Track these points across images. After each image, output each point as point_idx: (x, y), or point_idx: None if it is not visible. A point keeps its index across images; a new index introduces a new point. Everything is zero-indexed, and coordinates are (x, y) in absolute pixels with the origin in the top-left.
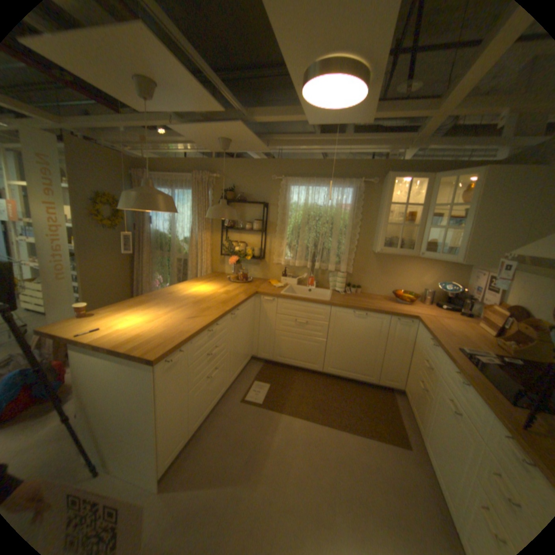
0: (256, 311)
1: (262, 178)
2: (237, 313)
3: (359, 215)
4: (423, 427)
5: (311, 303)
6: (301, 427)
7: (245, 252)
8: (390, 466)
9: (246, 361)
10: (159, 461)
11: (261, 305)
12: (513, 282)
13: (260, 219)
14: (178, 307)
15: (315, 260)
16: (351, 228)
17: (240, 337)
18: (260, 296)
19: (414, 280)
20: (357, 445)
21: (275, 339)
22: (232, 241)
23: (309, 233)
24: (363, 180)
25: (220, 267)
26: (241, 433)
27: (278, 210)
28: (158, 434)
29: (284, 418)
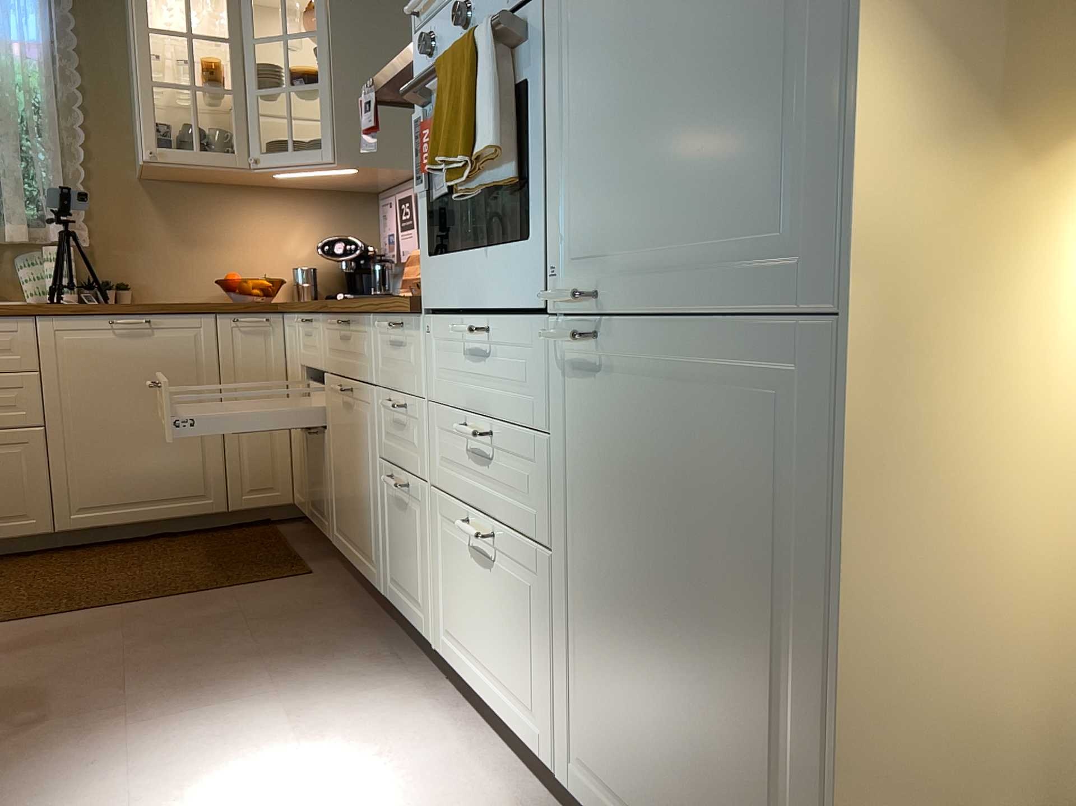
0: None
1: None
2: None
3: (73, 74)
4: (326, 516)
5: None
6: (0, 636)
7: None
8: (263, 603)
9: None
10: None
11: None
12: None
13: None
14: None
15: None
16: (57, 113)
17: None
18: None
19: (267, 251)
20: (180, 606)
21: None
22: None
23: None
24: None
25: None
26: None
27: None
28: None
29: None
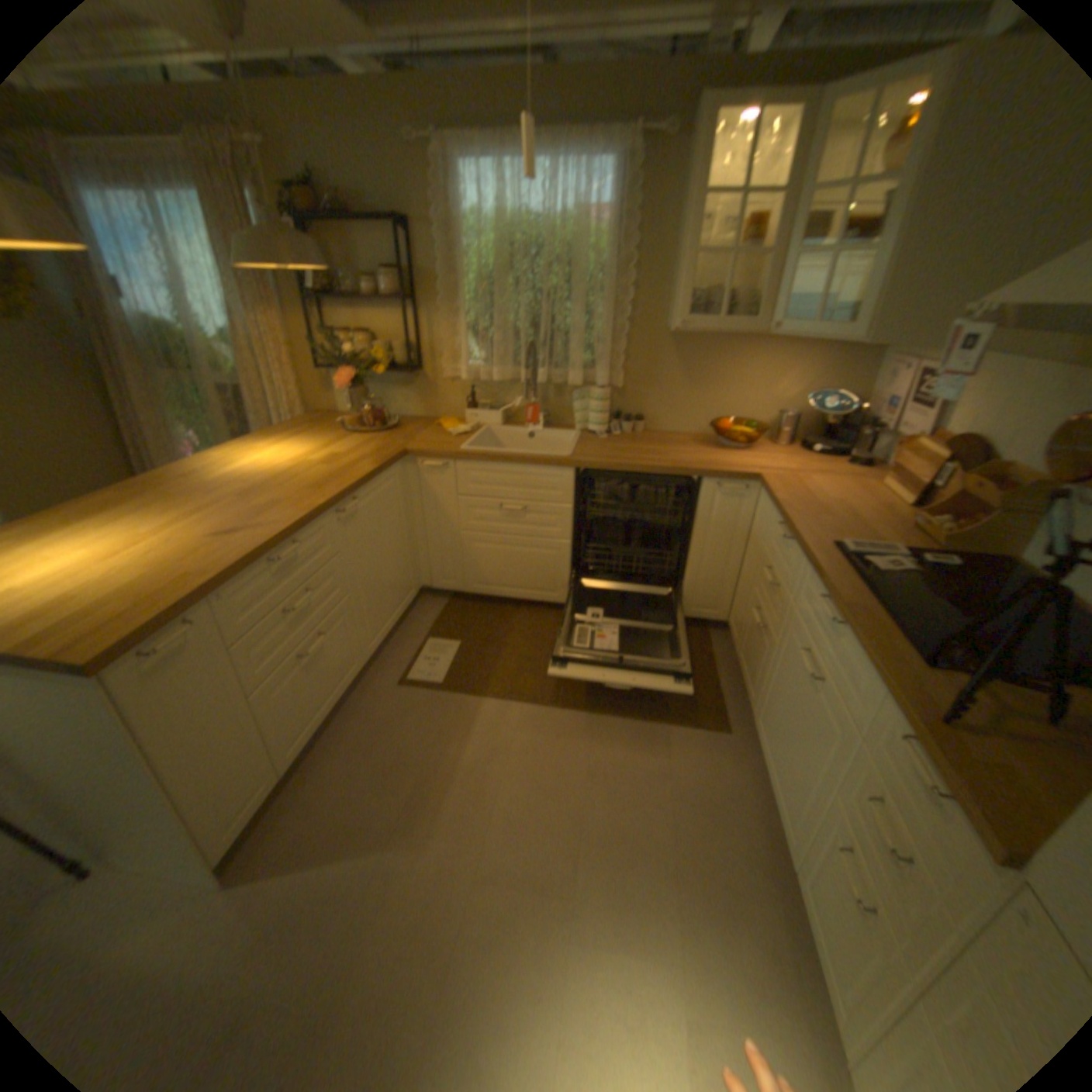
0: (414, 494)
1: (379, 137)
2: (357, 506)
3: (634, 233)
4: (754, 692)
5: (530, 466)
6: (521, 718)
7: (371, 355)
8: (688, 767)
9: (409, 600)
10: (203, 839)
11: (423, 478)
12: (969, 379)
13: (395, 261)
14: (197, 506)
15: (539, 360)
16: (616, 271)
17: (380, 555)
18: (416, 459)
19: (760, 392)
20: (629, 737)
21: (464, 550)
22: (337, 328)
23: (518, 292)
24: (640, 126)
25: (326, 395)
26: (398, 746)
27: (434, 232)
28: (179, 796)
29: (487, 705)
